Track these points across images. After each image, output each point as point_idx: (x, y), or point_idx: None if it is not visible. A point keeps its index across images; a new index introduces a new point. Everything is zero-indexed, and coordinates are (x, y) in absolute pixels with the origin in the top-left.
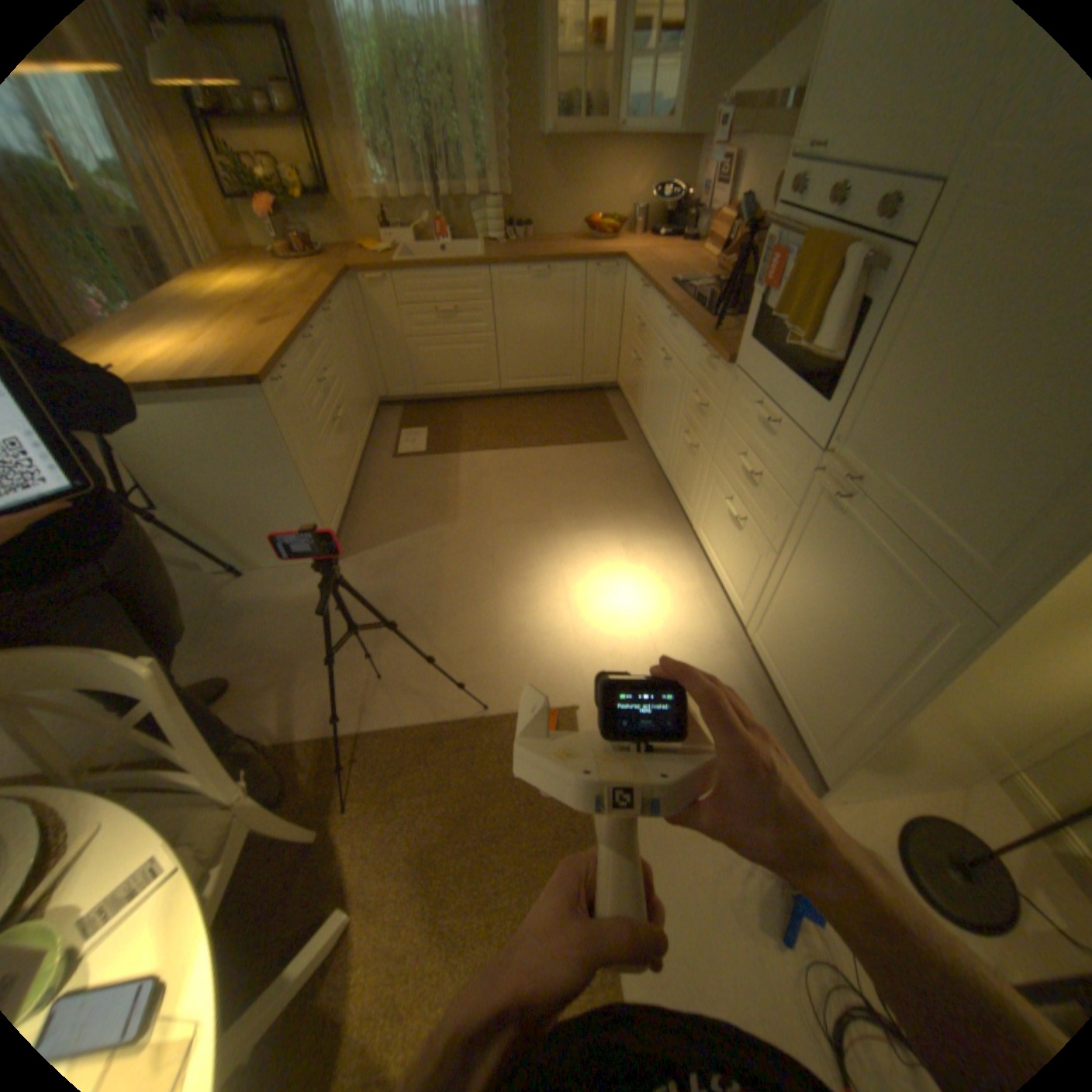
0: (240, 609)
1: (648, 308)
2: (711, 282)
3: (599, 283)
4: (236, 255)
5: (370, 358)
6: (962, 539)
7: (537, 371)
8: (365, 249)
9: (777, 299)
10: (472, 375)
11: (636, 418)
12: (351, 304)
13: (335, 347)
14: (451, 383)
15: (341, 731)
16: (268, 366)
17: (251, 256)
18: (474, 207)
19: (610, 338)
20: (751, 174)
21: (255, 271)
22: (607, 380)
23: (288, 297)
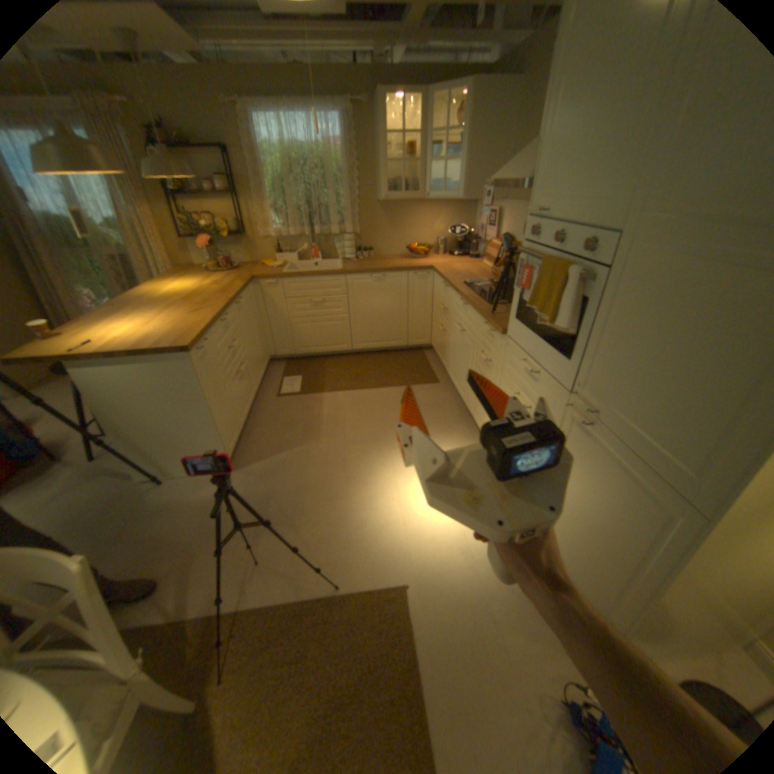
0: (158, 509)
1: (449, 298)
2: (489, 283)
3: (417, 283)
4: (184, 270)
5: (266, 331)
6: (673, 457)
7: (378, 338)
8: (267, 265)
9: (529, 296)
10: (334, 341)
11: (445, 368)
12: (256, 298)
13: (243, 325)
14: (320, 346)
15: (225, 610)
16: (196, 340)
17: (194, 271)
18: (337, 240)
19: (426, 316)
20: (508, 220)
21: (195, 279)
22: (425, 343)
23: (214, 296)
